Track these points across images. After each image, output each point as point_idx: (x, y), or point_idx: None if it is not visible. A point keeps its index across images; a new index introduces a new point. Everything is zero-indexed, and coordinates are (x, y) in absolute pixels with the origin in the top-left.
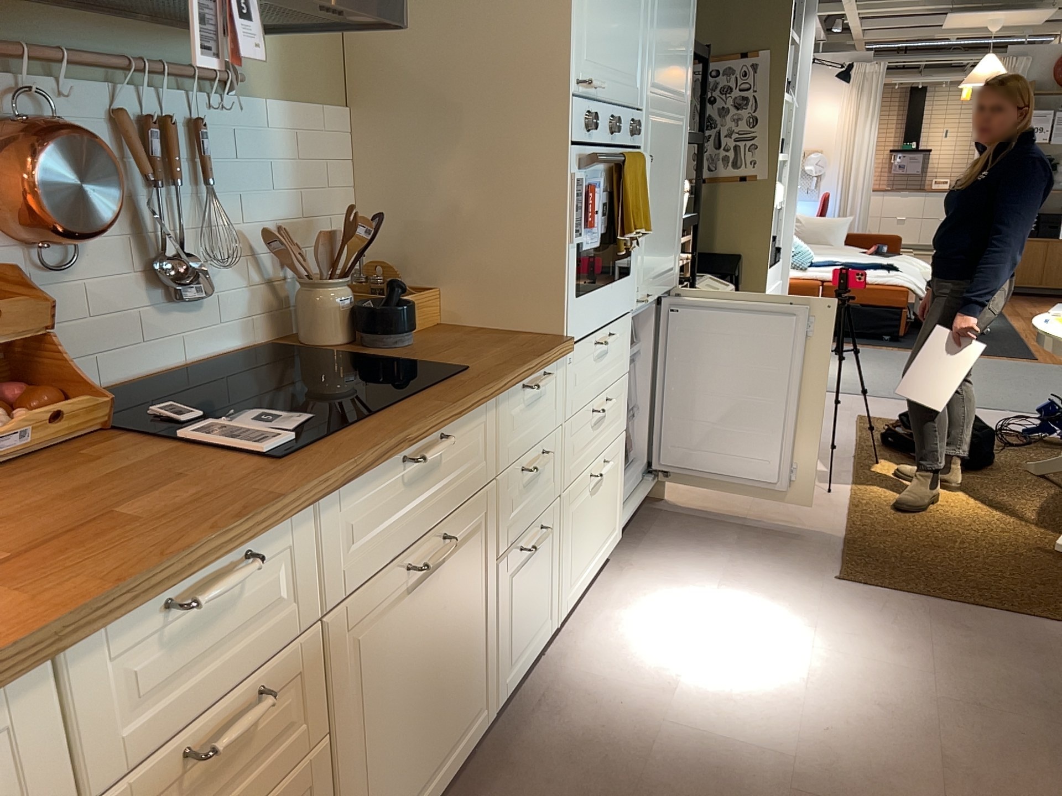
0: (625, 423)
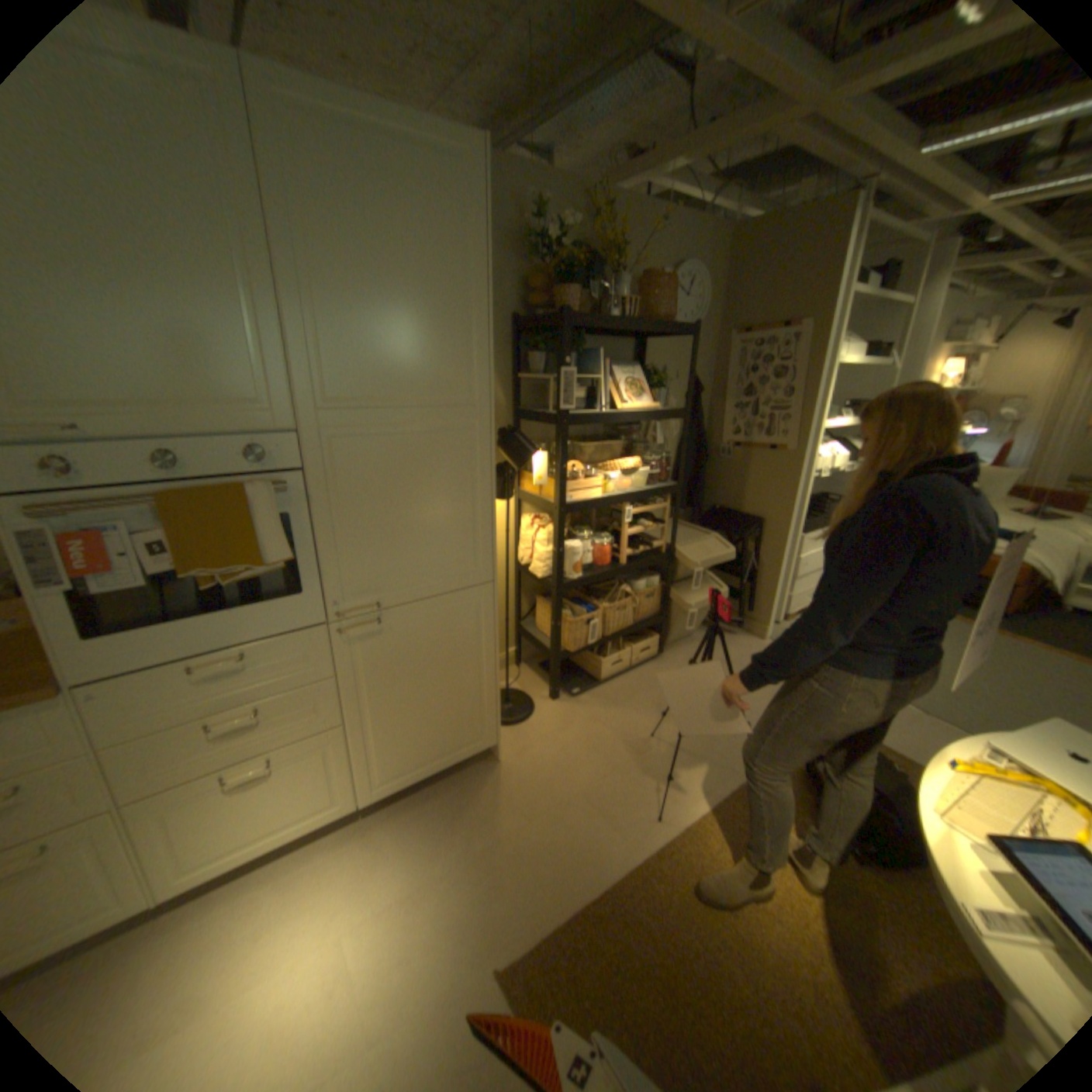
0: (331, 721)
